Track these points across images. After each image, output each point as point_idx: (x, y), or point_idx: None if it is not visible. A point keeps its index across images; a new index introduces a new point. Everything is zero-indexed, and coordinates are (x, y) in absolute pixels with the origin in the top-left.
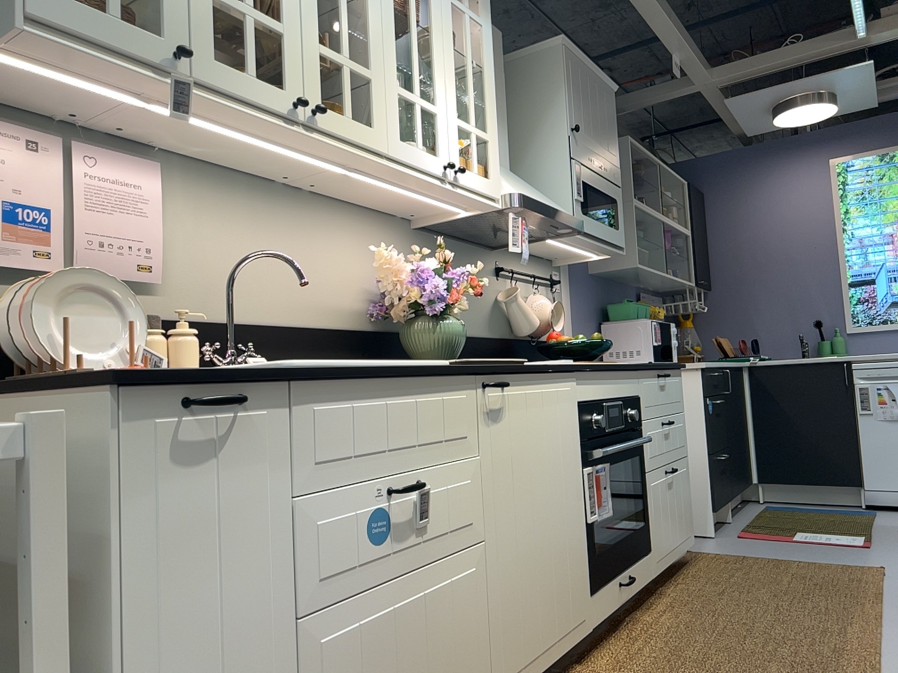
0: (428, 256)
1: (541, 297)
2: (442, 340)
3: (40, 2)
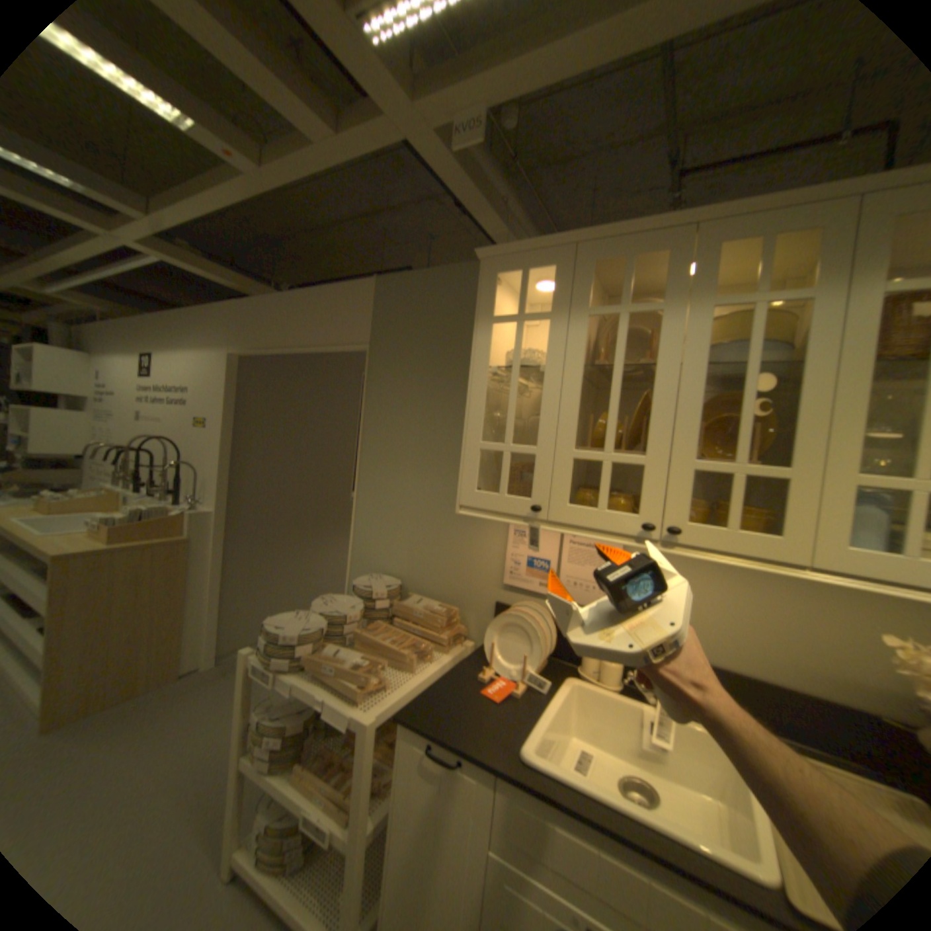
0: None
1: None
2: None
3: (467, 497)
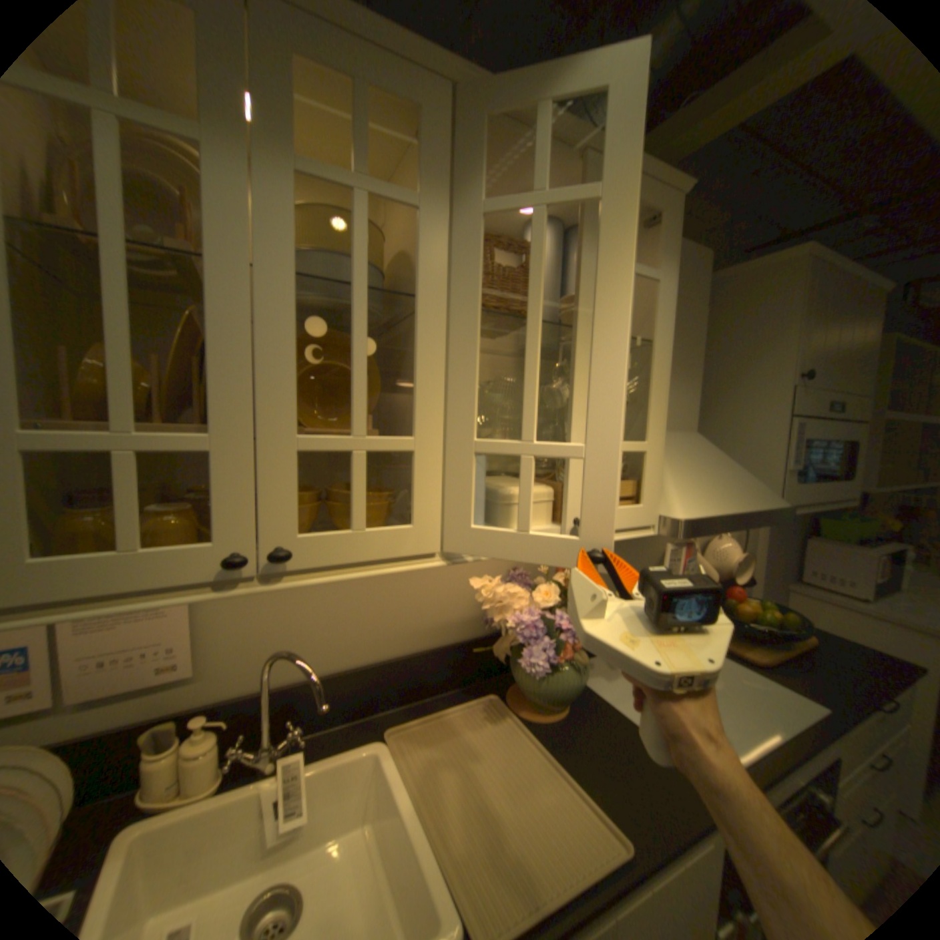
0: (550, 578)
1: (724, 542)
2: (550, 692)
3: None
